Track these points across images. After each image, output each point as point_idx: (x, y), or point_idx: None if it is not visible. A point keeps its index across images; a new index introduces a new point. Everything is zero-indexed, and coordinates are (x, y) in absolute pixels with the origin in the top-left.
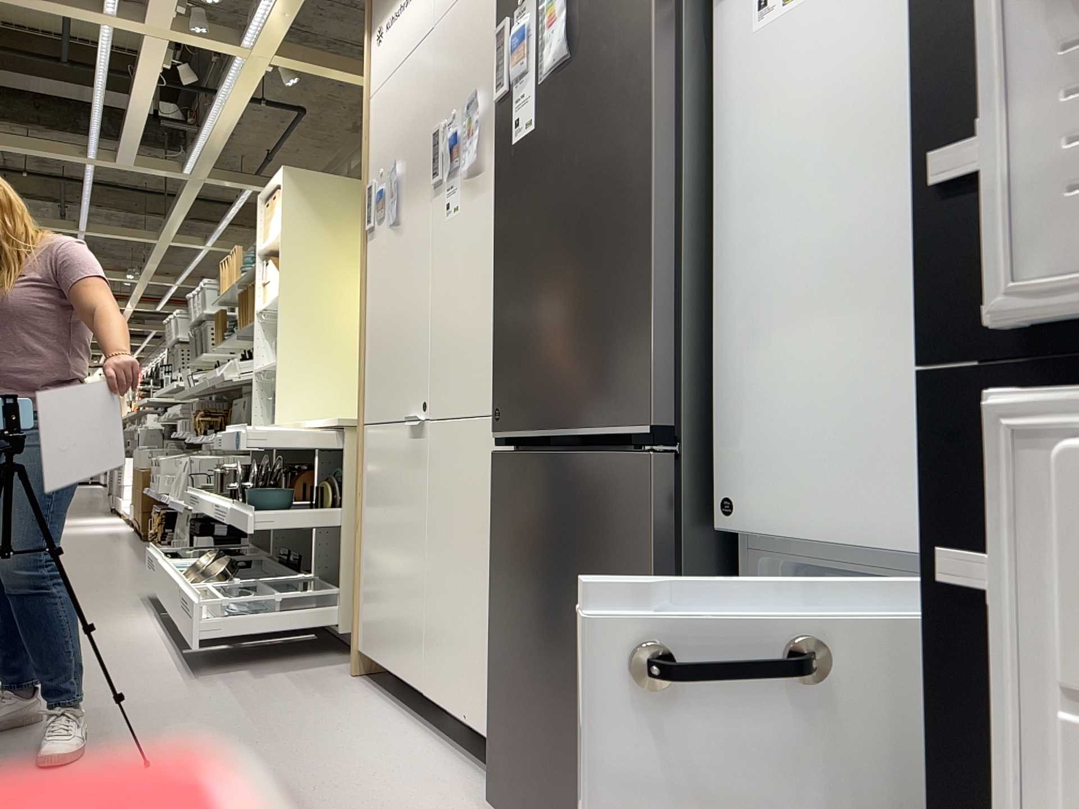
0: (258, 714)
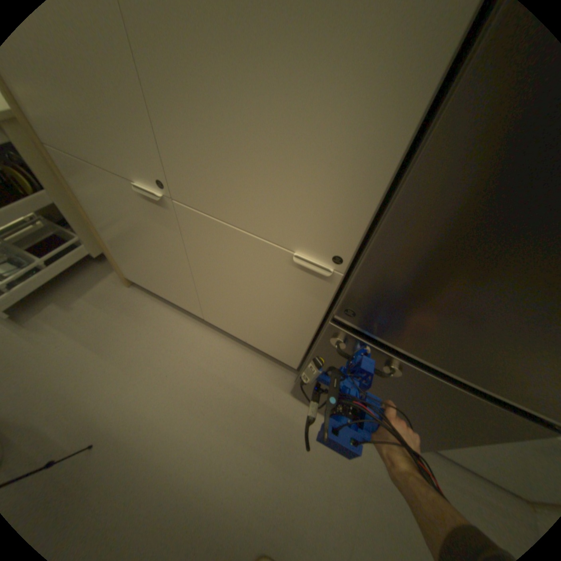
0: (104, 351)
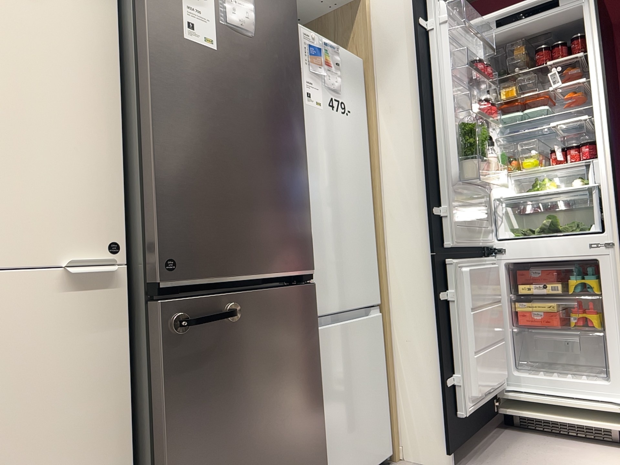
0: None
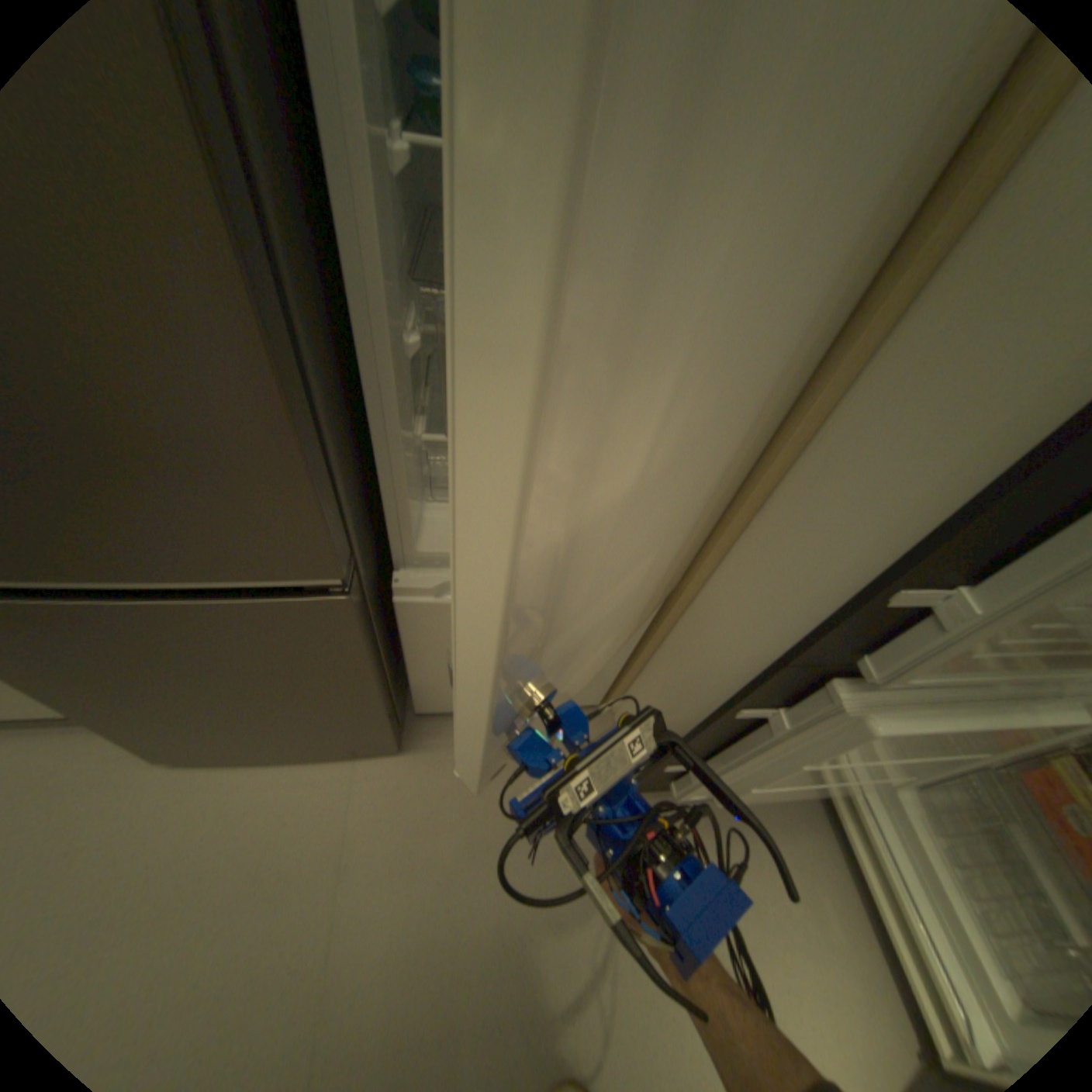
0: None
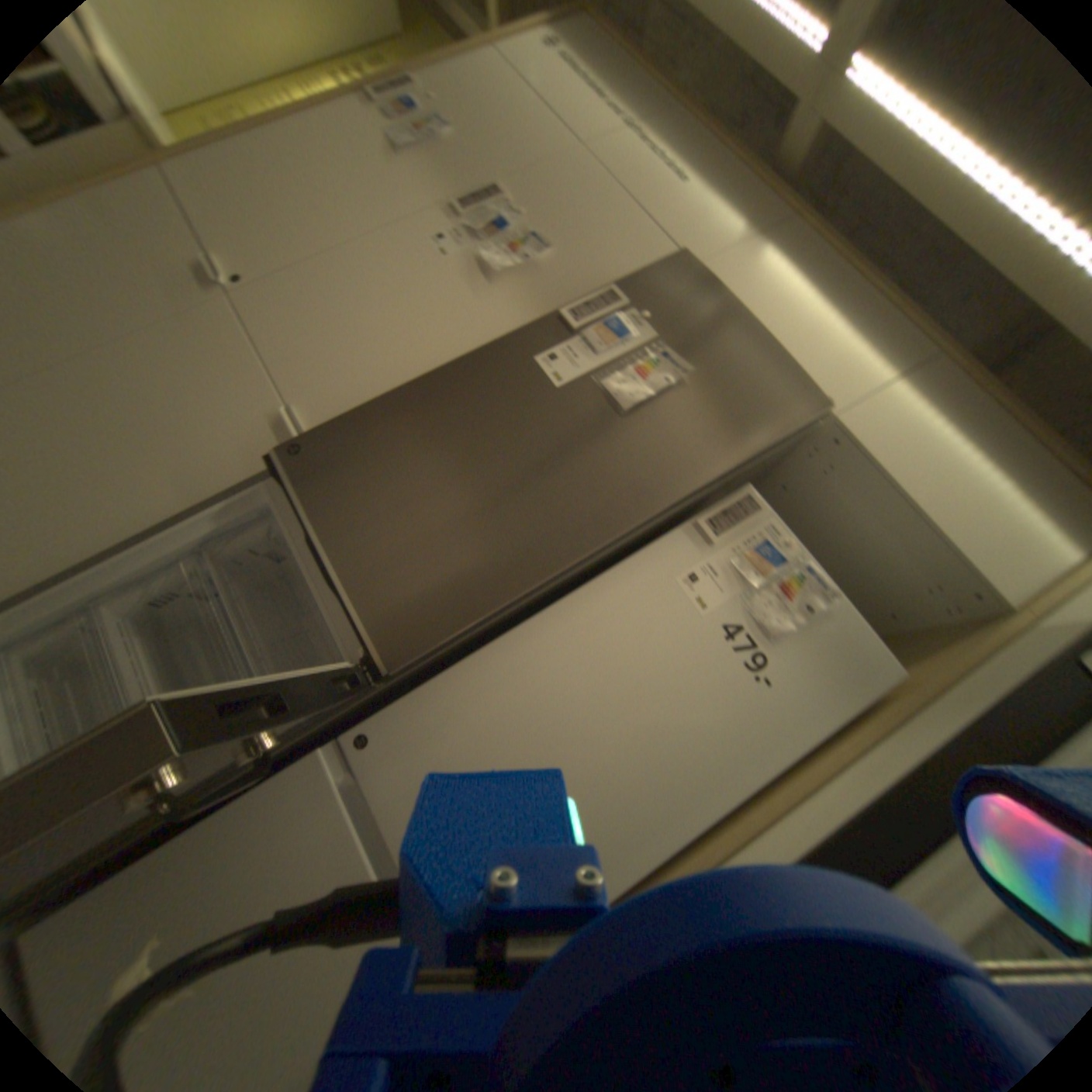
0: None
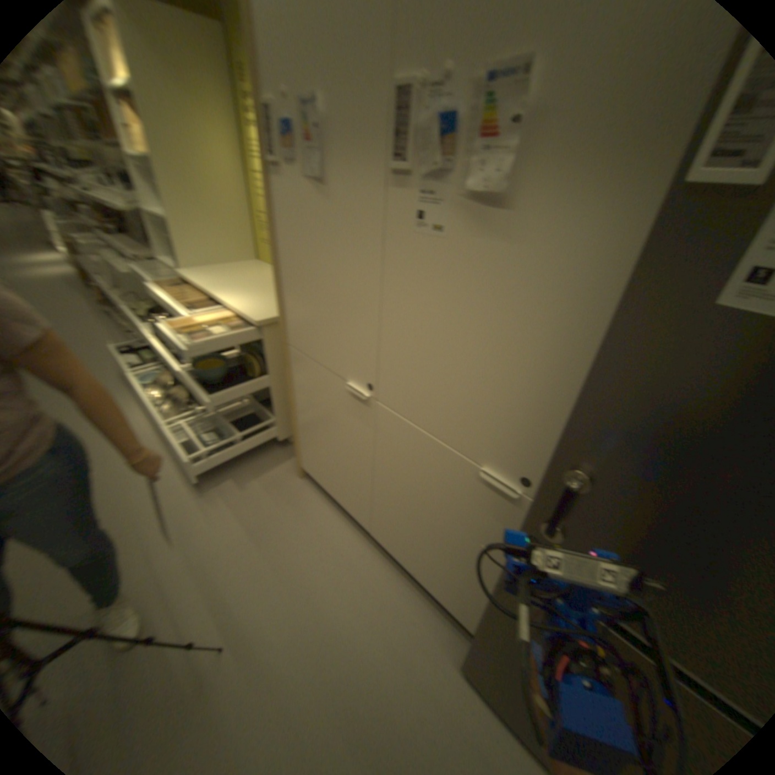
0: (259, 542)
